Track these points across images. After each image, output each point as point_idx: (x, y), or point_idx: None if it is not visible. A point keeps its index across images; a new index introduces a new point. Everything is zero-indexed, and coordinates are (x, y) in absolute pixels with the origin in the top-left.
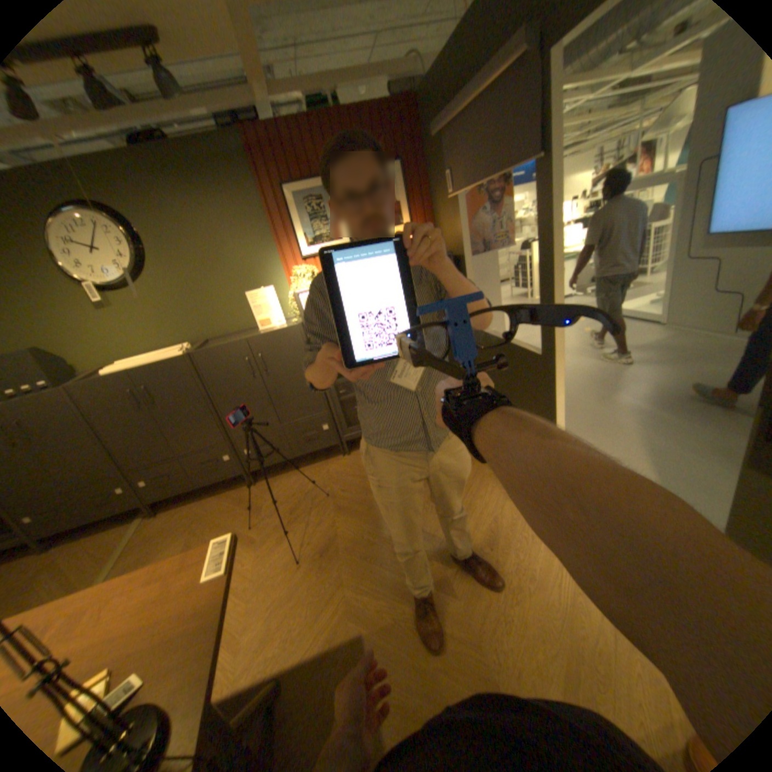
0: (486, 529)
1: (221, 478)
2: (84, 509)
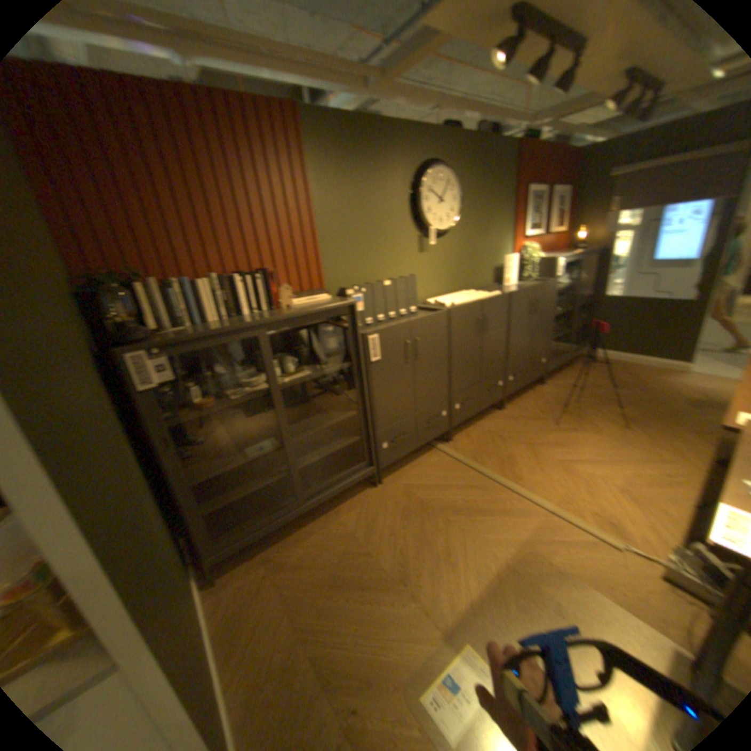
0: (697, 395)
1: (492, 402)
2: (419, 433)
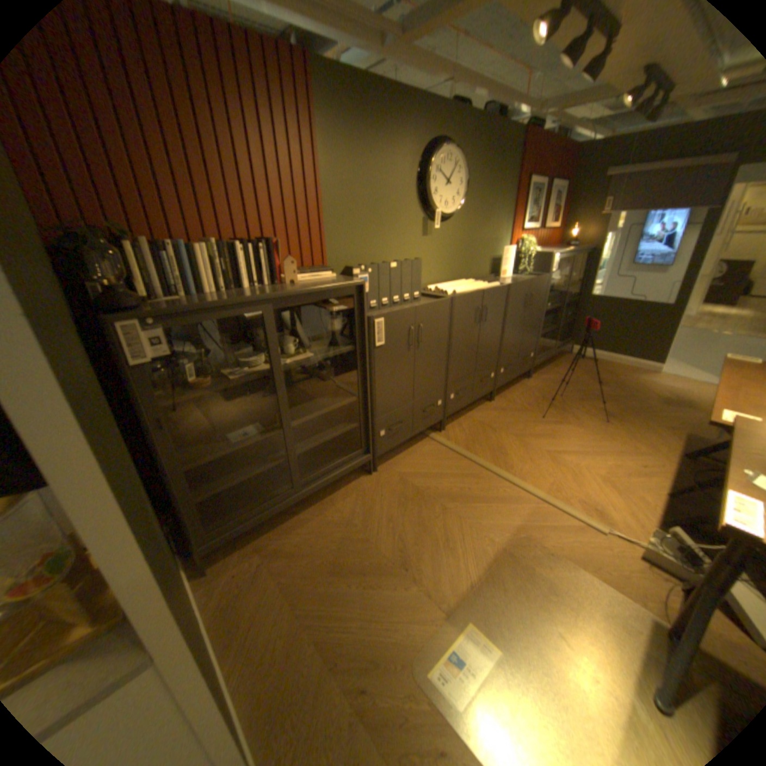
0: (668, 394)
1: (485, 394)
2: (416, 422)
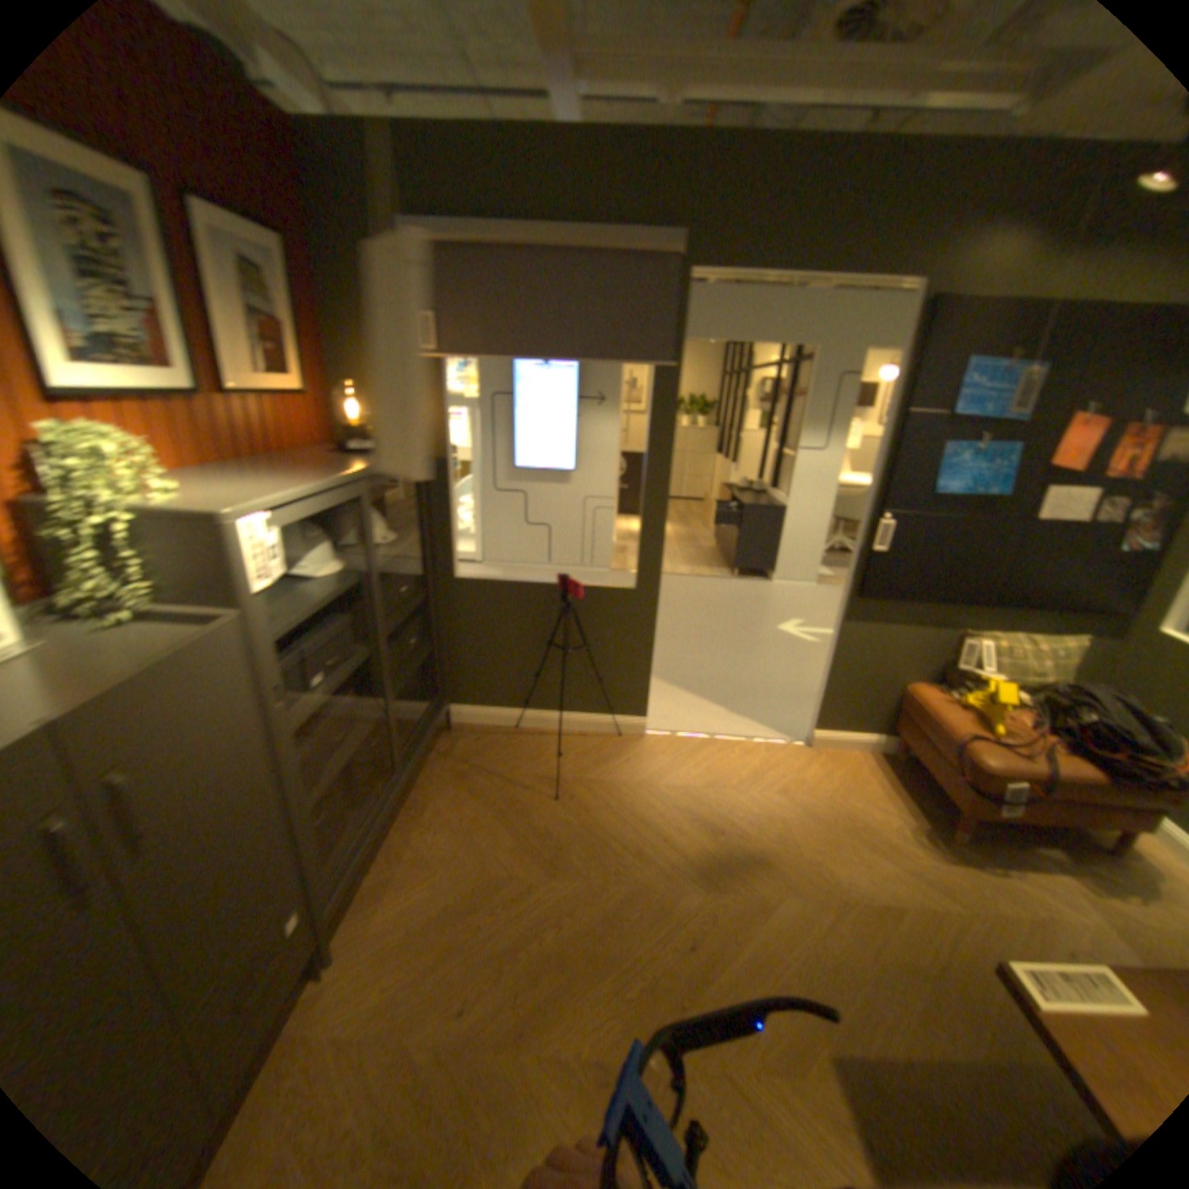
0: (689, 826)
1: None
2: None
